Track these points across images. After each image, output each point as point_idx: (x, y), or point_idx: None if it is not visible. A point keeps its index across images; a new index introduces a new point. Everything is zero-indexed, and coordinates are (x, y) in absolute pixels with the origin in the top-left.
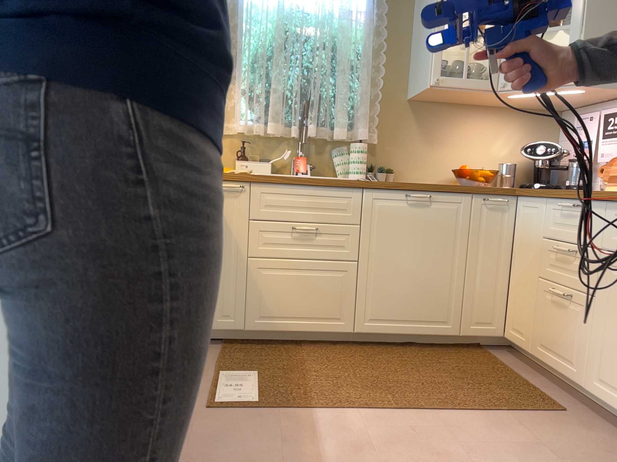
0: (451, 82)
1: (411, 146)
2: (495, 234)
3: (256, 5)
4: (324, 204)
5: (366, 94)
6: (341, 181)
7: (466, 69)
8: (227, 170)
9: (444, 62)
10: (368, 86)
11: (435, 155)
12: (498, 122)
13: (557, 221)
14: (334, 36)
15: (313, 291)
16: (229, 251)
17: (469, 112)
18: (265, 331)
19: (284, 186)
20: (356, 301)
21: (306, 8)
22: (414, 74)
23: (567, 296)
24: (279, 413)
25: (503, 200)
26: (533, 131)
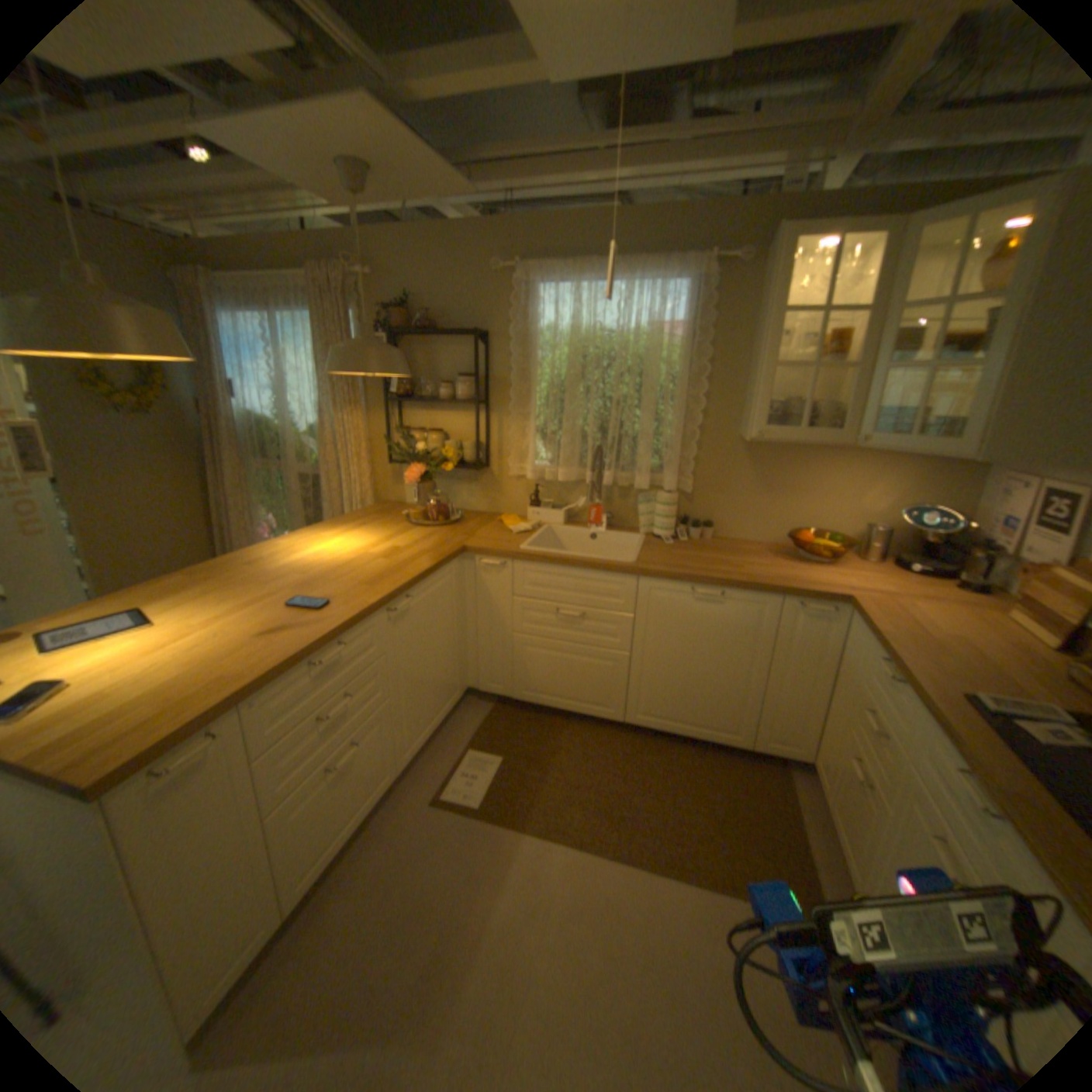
0: (781, 434)
1: (741, 495)
2: (814, 649)
3: (549, 329)
4: (592, 590)
5: (676, 437)
6: (611, 568)
7: (818, 406)
8: (512, 524)
9: (776, 405)
10: (681, 424)
11: (773, 508)
12: (877, 465)
13: (881, 676)
14: (642, 360)
15: (580, 676)
16: (495, 624)
17: (831, 451)
18: (532, 703)
19: (548, 567)
20: (628, 693)
21: (608, 327)
22: (747, 406)
23: (866, 788)
24: (490, 831)
25: (828, 611)
26: (938, 479)
